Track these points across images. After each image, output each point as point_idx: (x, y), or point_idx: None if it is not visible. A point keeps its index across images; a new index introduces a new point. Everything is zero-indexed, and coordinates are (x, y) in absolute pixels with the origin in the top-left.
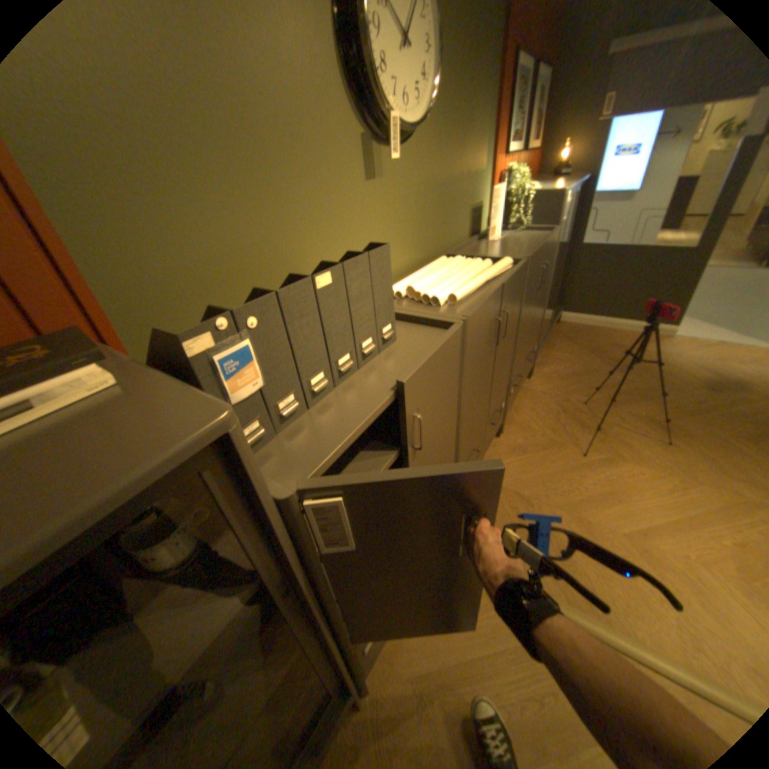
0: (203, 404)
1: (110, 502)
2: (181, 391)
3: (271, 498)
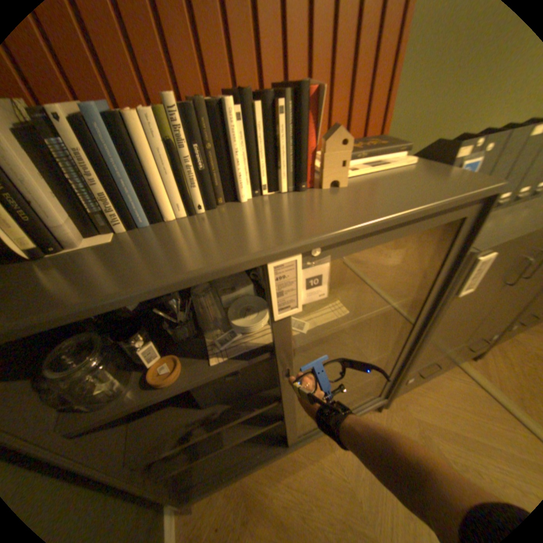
0: (468, 182)
1: (443, 207)
2: (445, 176)
3: (463, 251)
